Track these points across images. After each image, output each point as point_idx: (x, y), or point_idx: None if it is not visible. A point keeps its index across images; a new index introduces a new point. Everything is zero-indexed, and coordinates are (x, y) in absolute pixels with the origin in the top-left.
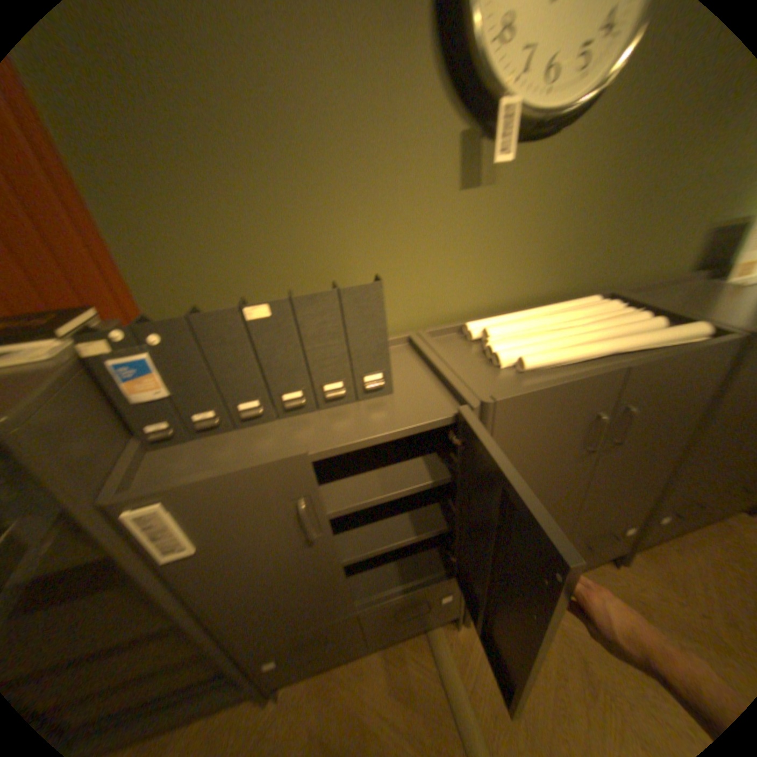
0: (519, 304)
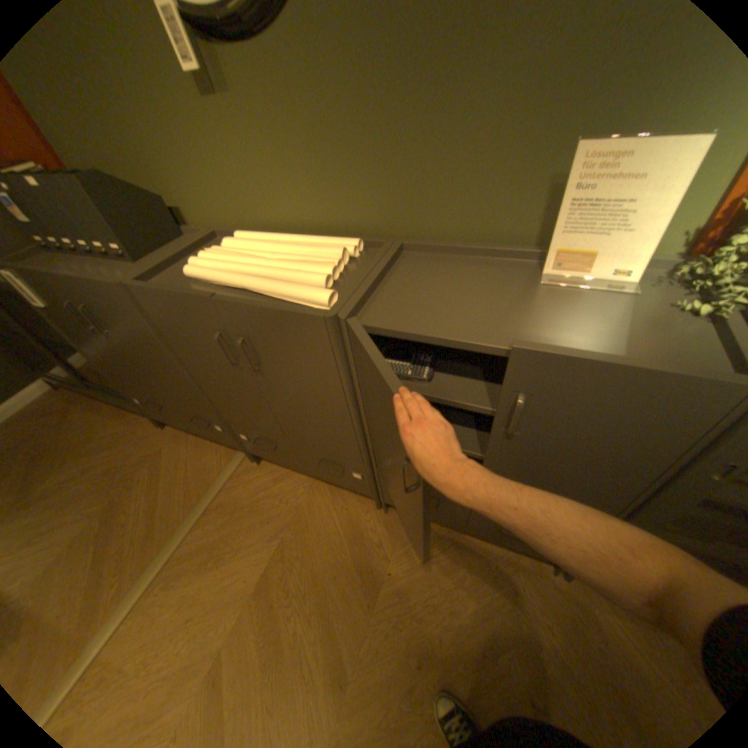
0: (302, 228)
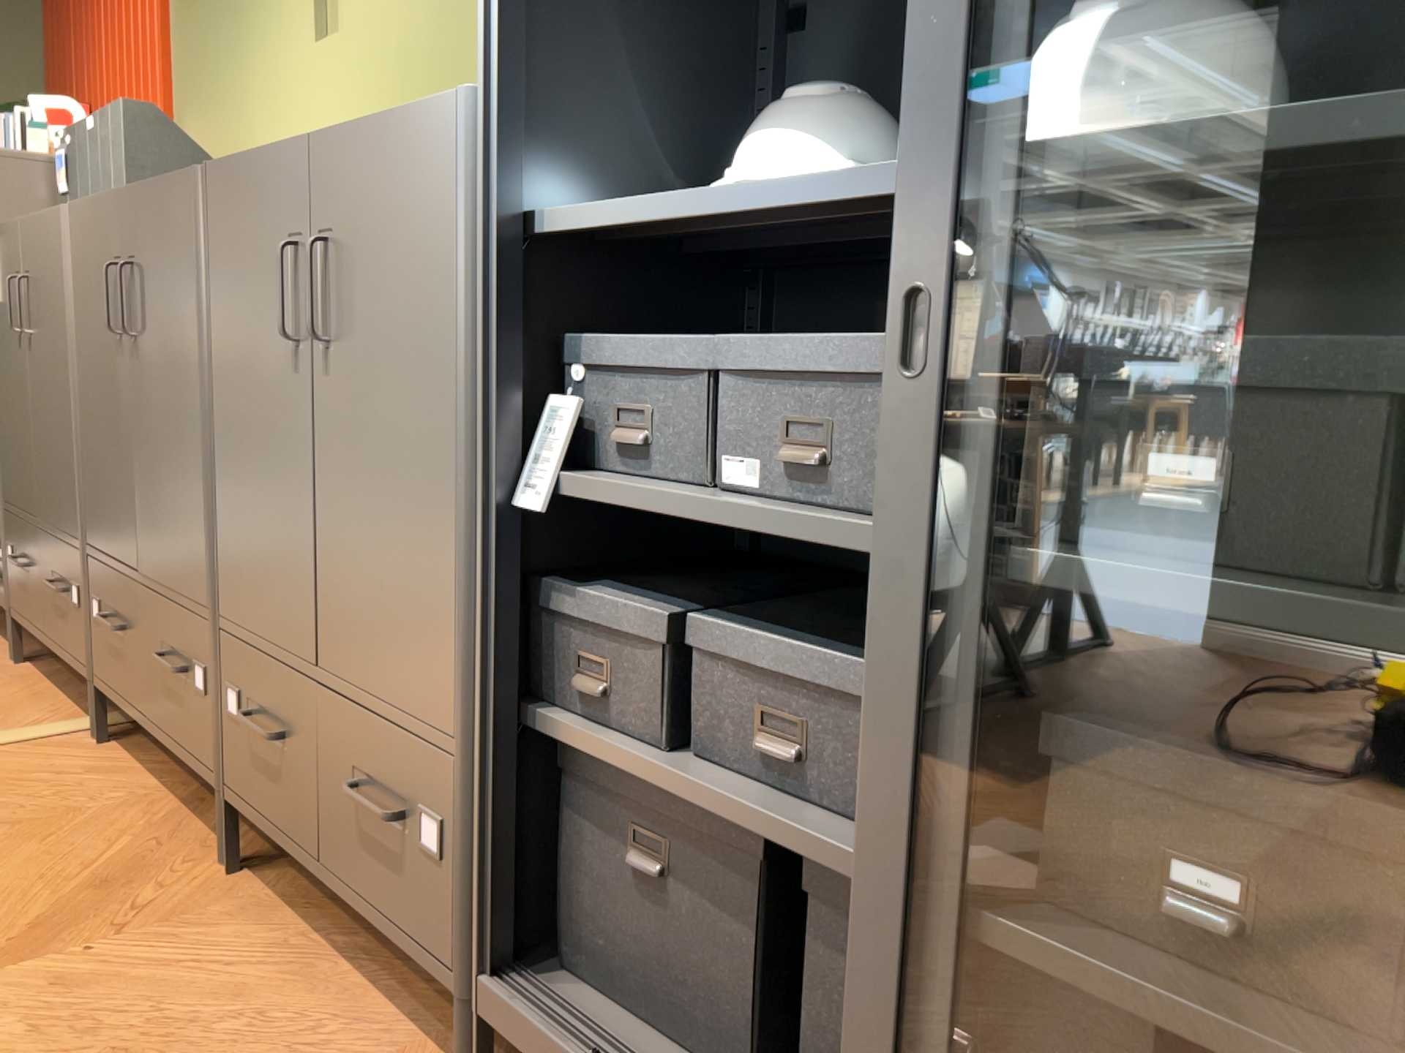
0: None
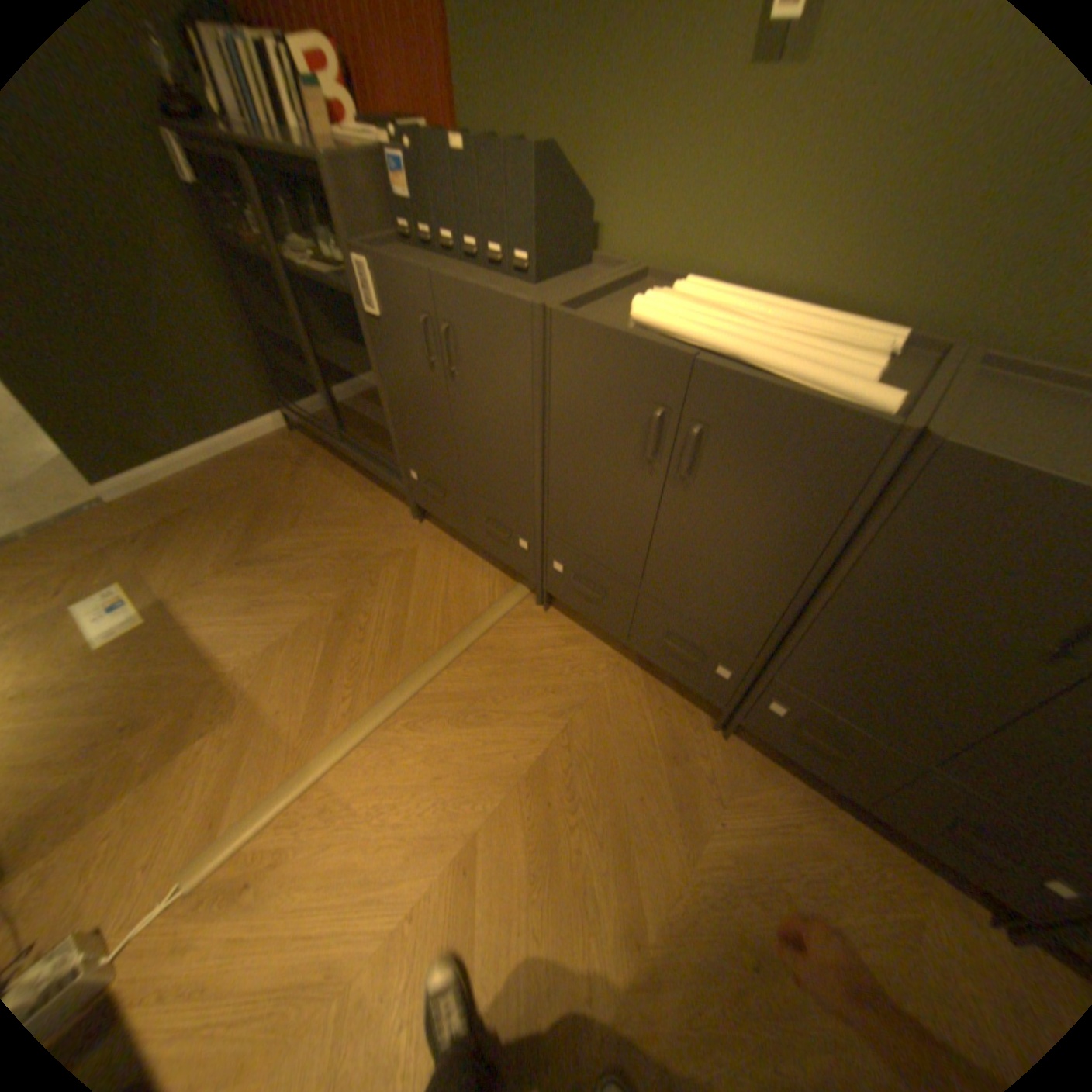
0: (796, 293)
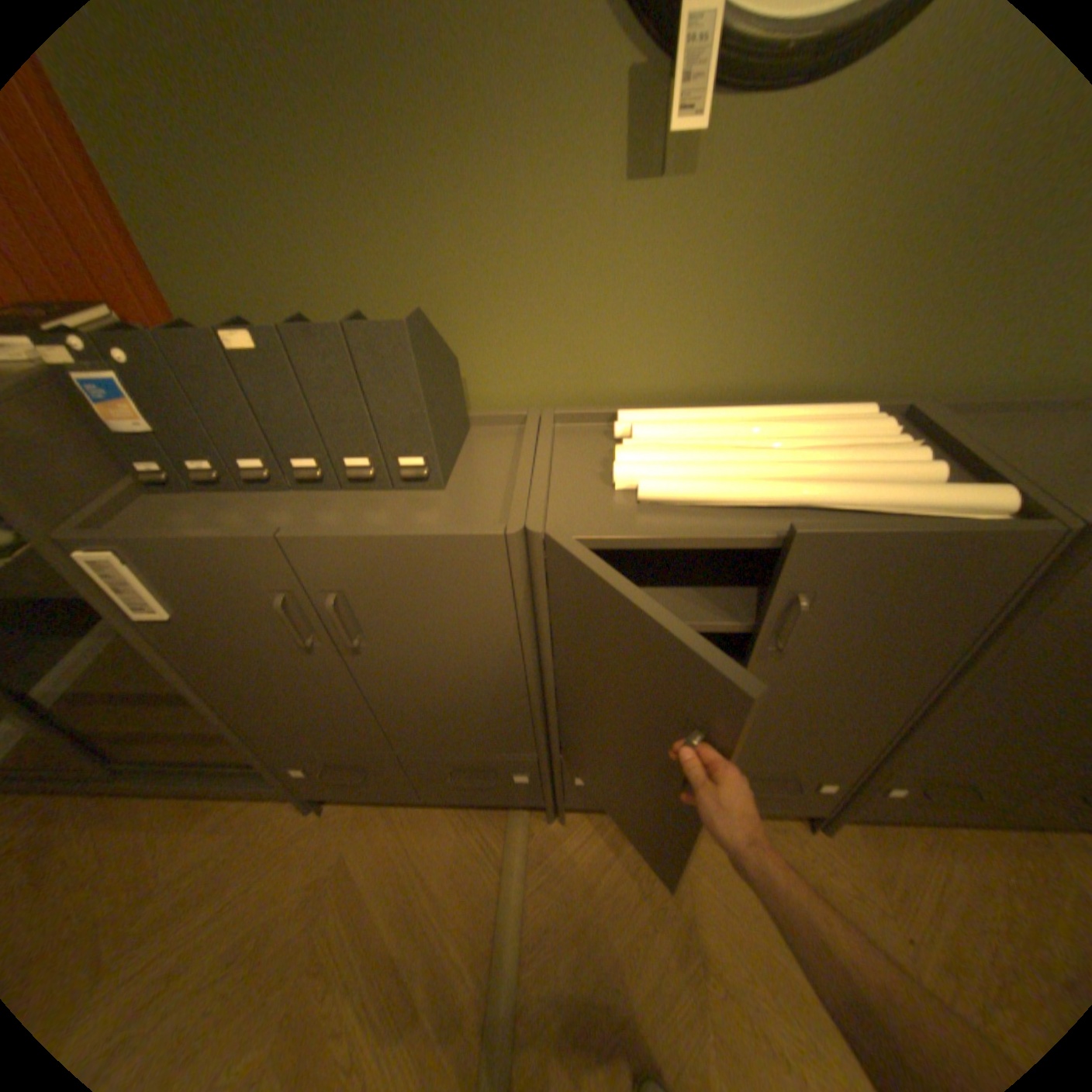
0: (733, 395)
